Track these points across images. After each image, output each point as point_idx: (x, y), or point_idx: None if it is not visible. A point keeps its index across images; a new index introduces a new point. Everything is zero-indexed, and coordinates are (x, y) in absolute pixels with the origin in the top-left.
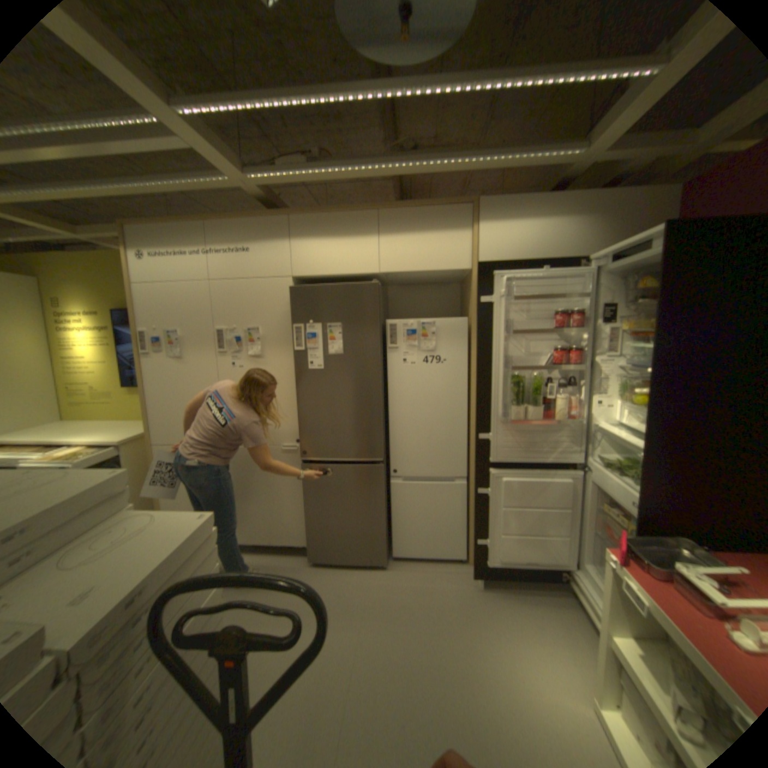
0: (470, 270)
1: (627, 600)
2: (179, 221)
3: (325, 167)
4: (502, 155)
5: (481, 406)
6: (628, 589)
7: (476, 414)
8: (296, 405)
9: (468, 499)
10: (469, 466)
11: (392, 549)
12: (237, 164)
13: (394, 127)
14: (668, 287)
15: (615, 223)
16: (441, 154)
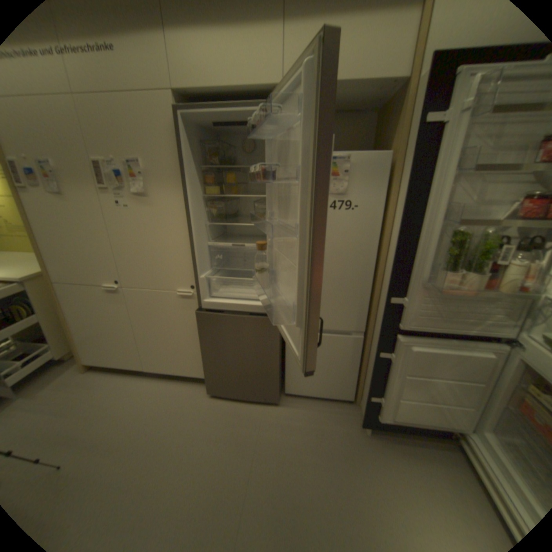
0: (406, 79)
1: None
2: None
3: None
4: None
5: (400, 265)
6: None
7: (392, 274)
8: (189, 250)
9: (364, 351)
10: (369, 321)
11: (285, 387)
12: None
13: None
14: None
15: None
16: None
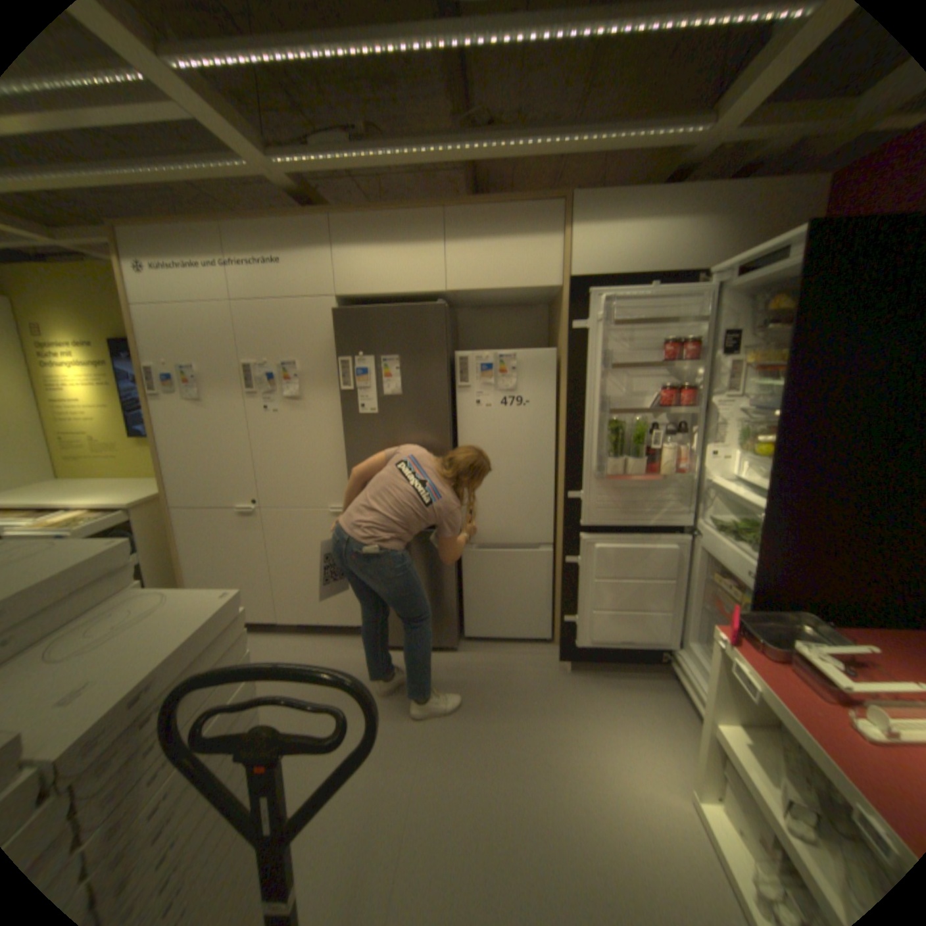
0: (560, 287)
1: (737, 684)
2: (187, 222)
3: (374, 147)
4: (603, 132)
5: (571, 458)
6: (739, 672)
7: (565, 467)
8: (346, 458)
9: (555, 569)
10: (556, 530)
11: (465, 628)
12: (258, 143)
13: (464, 94)
14: (806, 308)
15: (745, 225)
16: (524, 131)
